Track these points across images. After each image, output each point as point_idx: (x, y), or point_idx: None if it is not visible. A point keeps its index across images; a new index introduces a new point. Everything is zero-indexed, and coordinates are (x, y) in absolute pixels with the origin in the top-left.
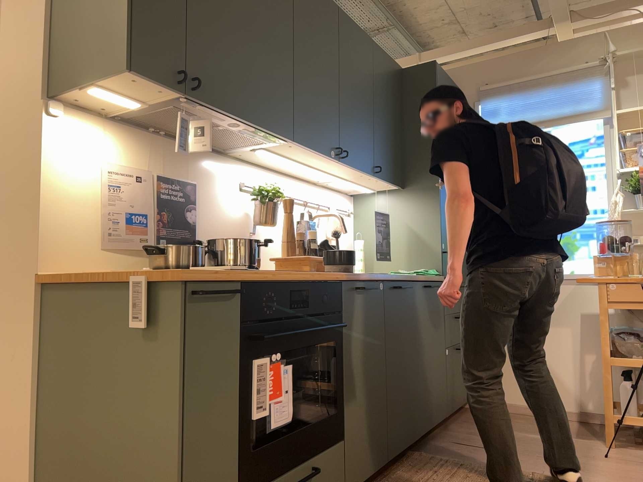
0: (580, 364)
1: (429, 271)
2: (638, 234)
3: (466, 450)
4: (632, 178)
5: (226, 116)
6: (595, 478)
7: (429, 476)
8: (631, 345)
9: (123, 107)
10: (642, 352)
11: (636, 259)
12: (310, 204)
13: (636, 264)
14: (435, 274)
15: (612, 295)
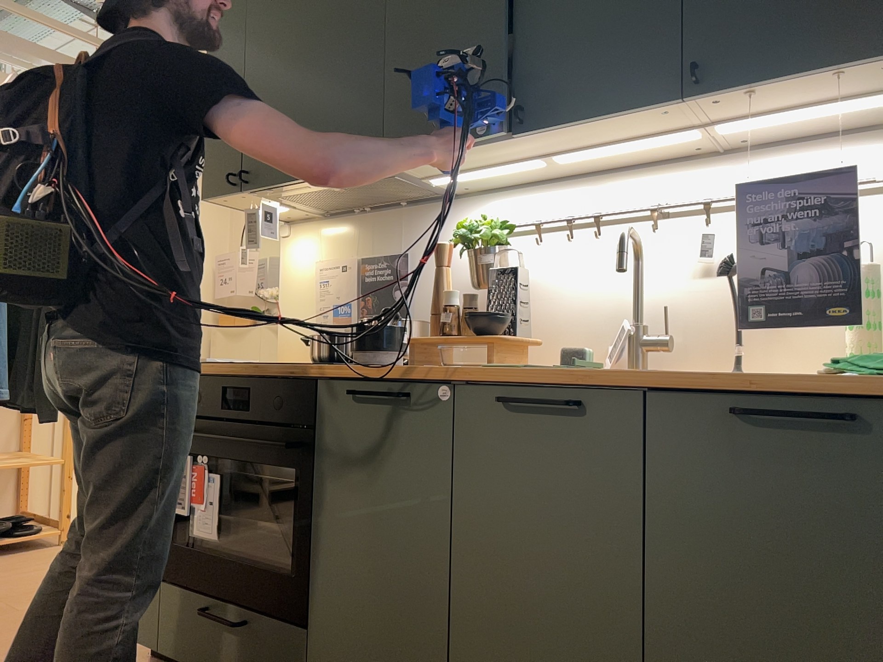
0: None
1: None
2: None
3: None
4: None
5: (294, 185)
6: None
7: None
8: None
9: (295, 210)
10: None
11: None
12: (682, 210)
13: None
14: None
15: None
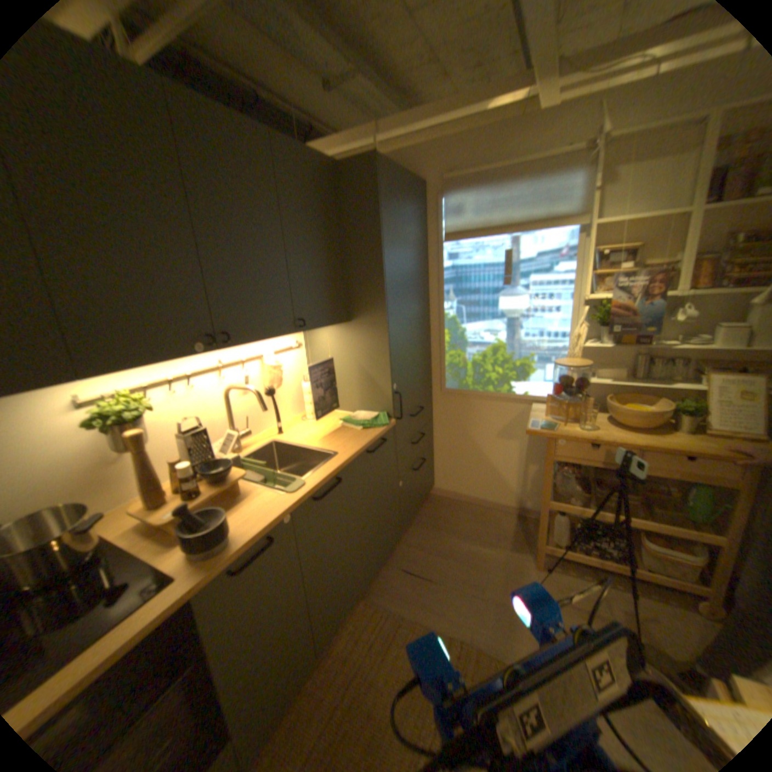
0: (524, 473)
1: (377, 416)
2: (597, 362)
3: (409, 588)
4: (601, 302)
5: None
6: (518, 645)
7: (361, 658)
8: (571, 487)
9: None
10: (580, 499)
11: (590, 404)
12: (229, 365)
13: (590, 414)
14: (382, 425)
15: (559, 451)
